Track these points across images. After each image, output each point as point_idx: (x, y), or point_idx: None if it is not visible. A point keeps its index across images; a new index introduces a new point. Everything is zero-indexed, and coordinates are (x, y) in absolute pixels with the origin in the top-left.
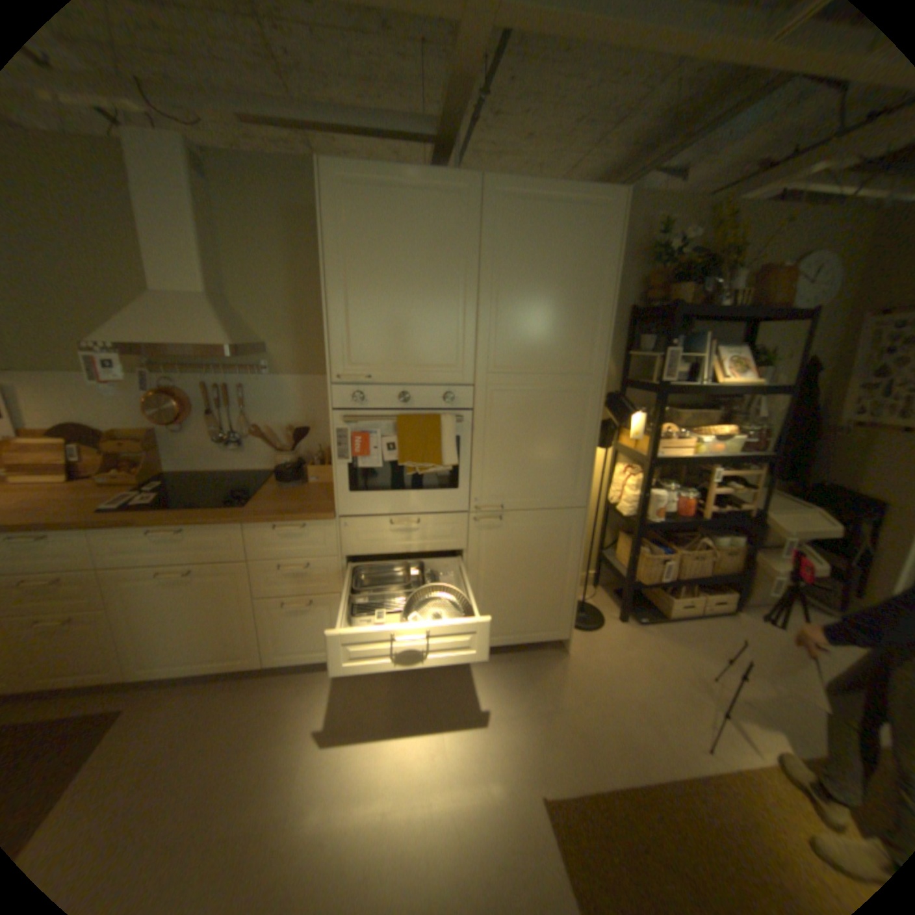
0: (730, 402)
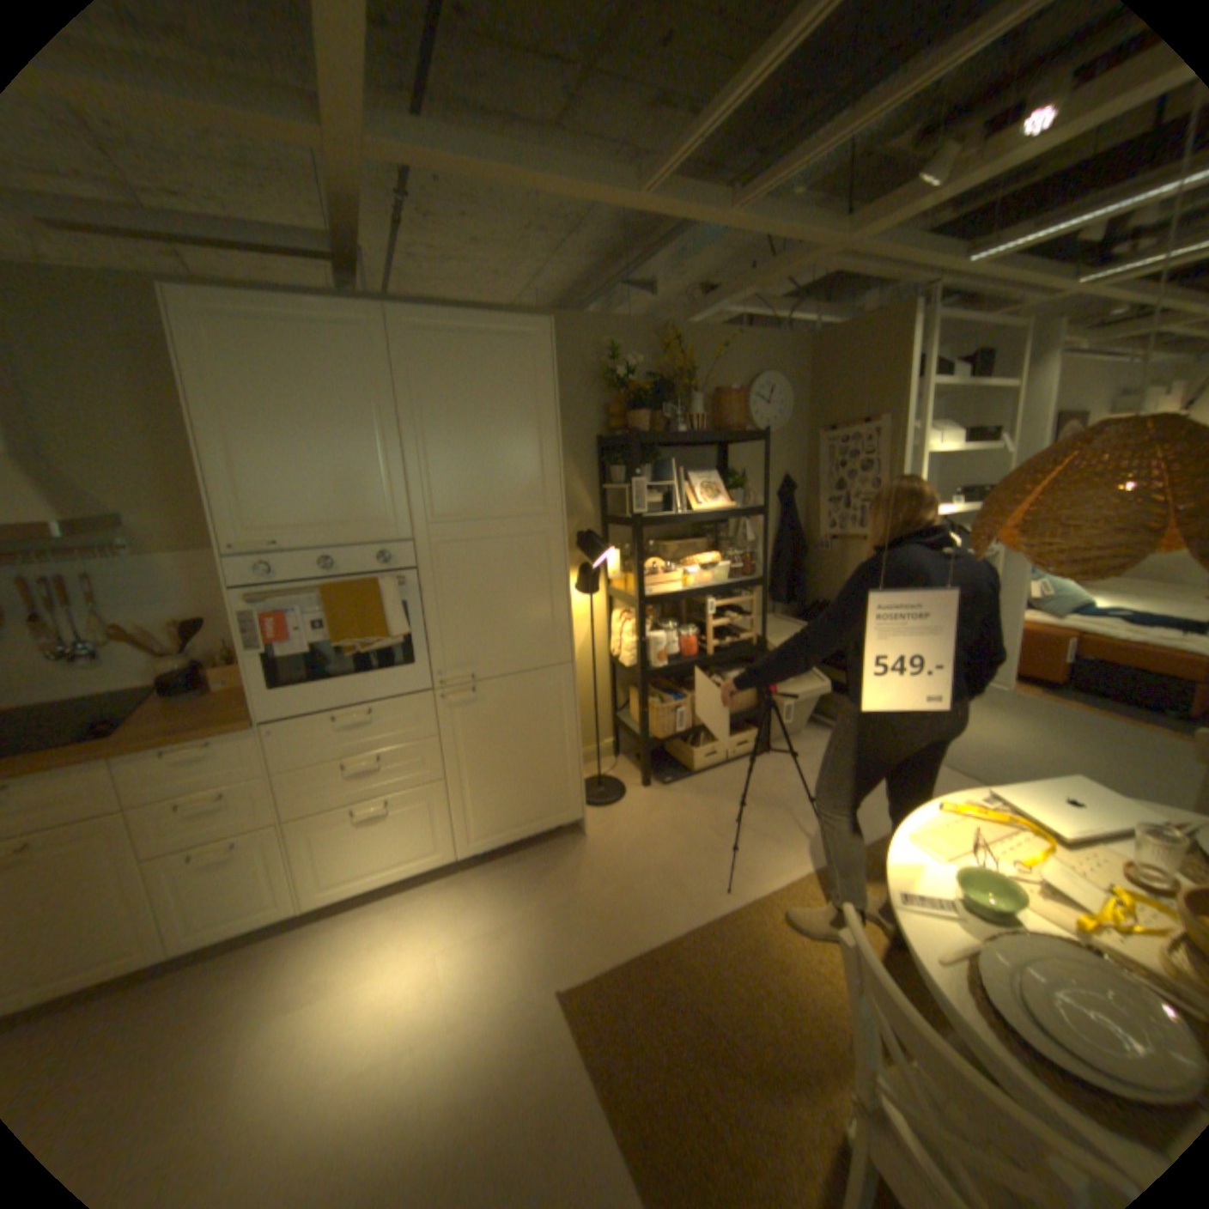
0: (715, 530)
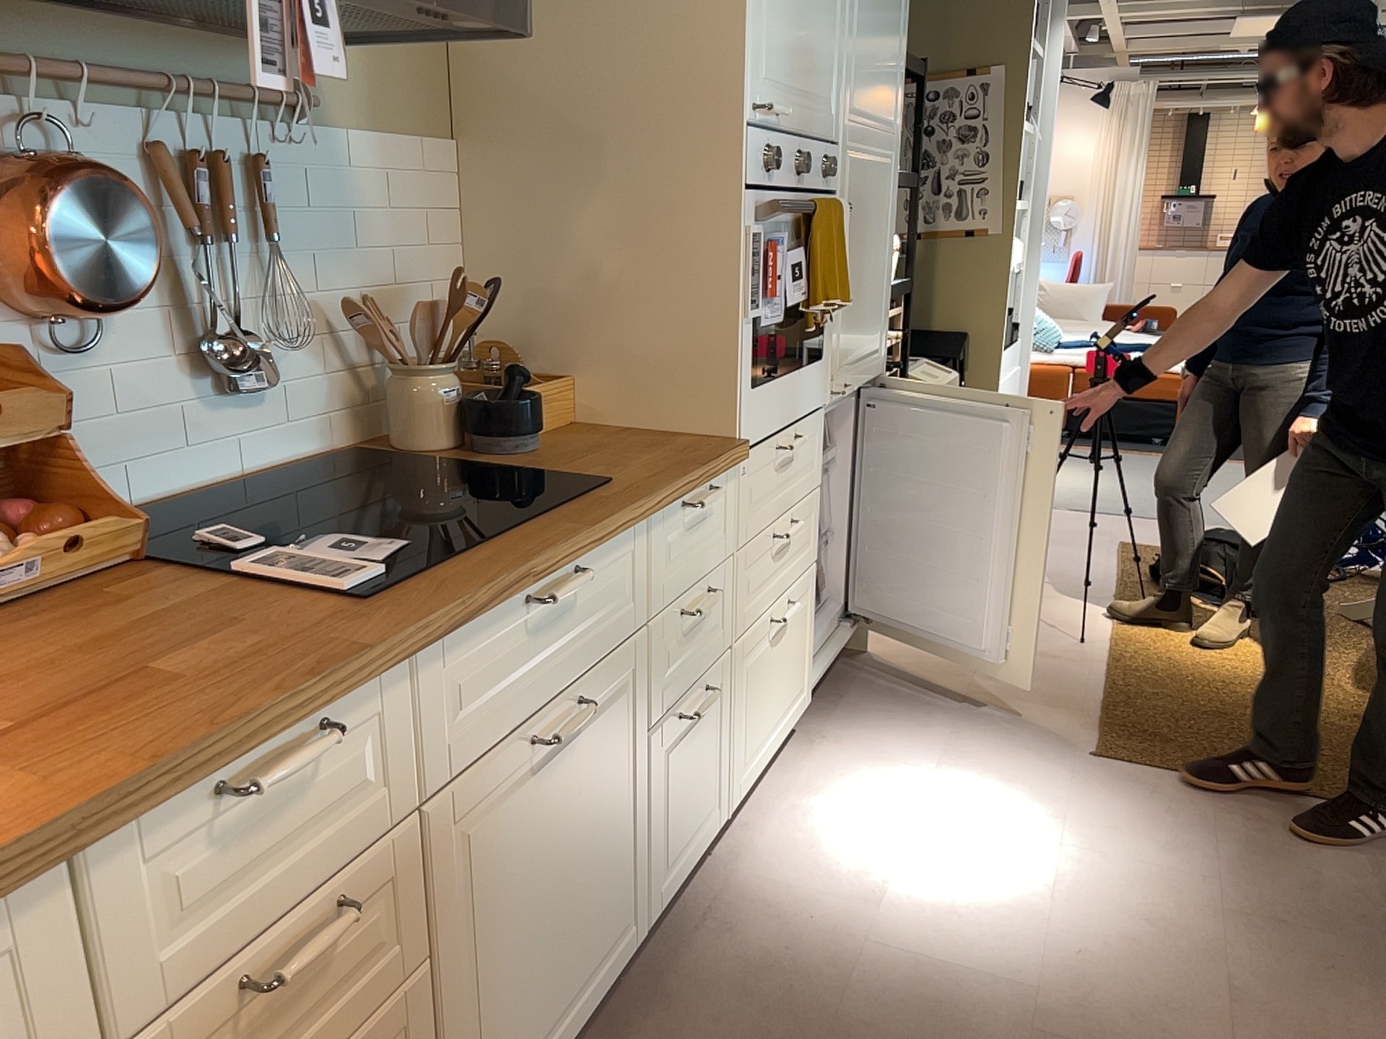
0: None
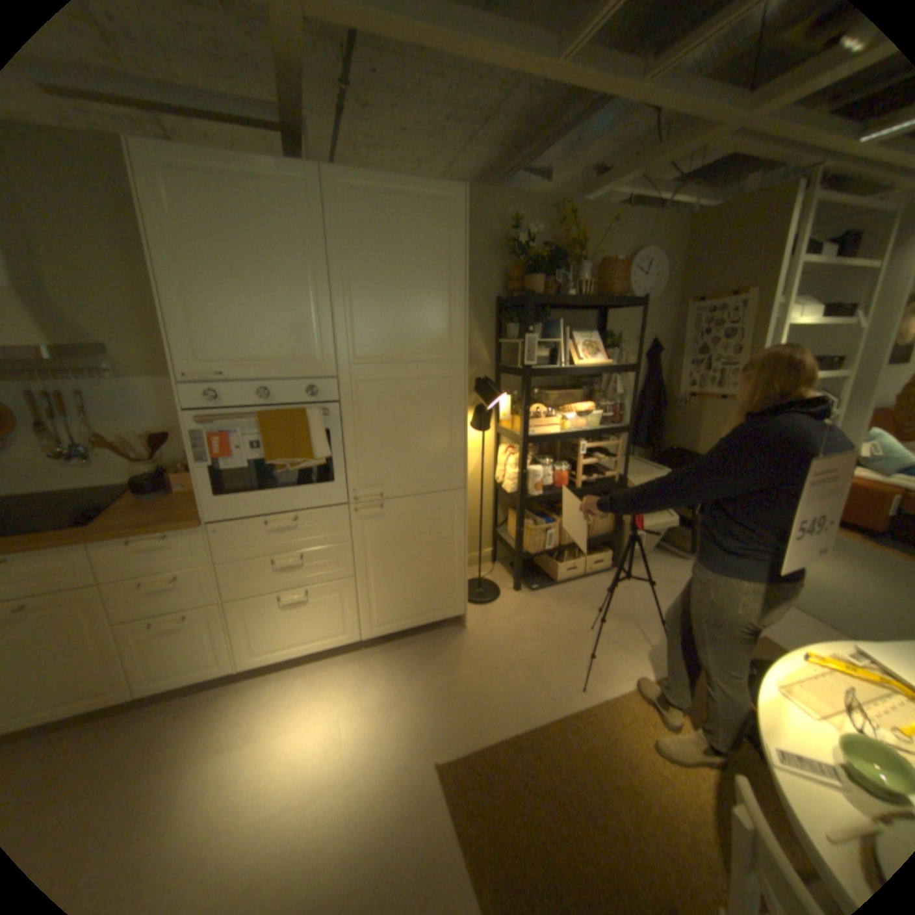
0: (590, 383)
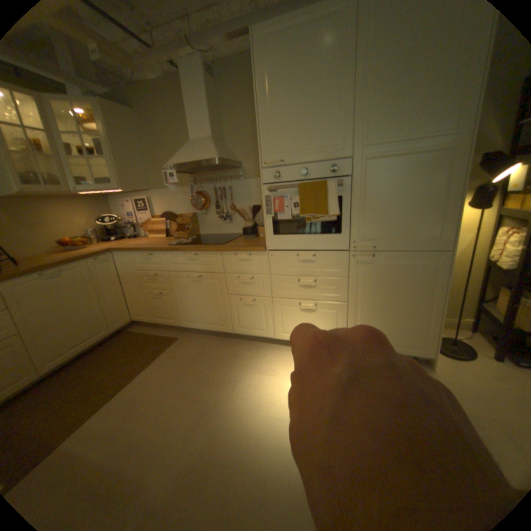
0: None
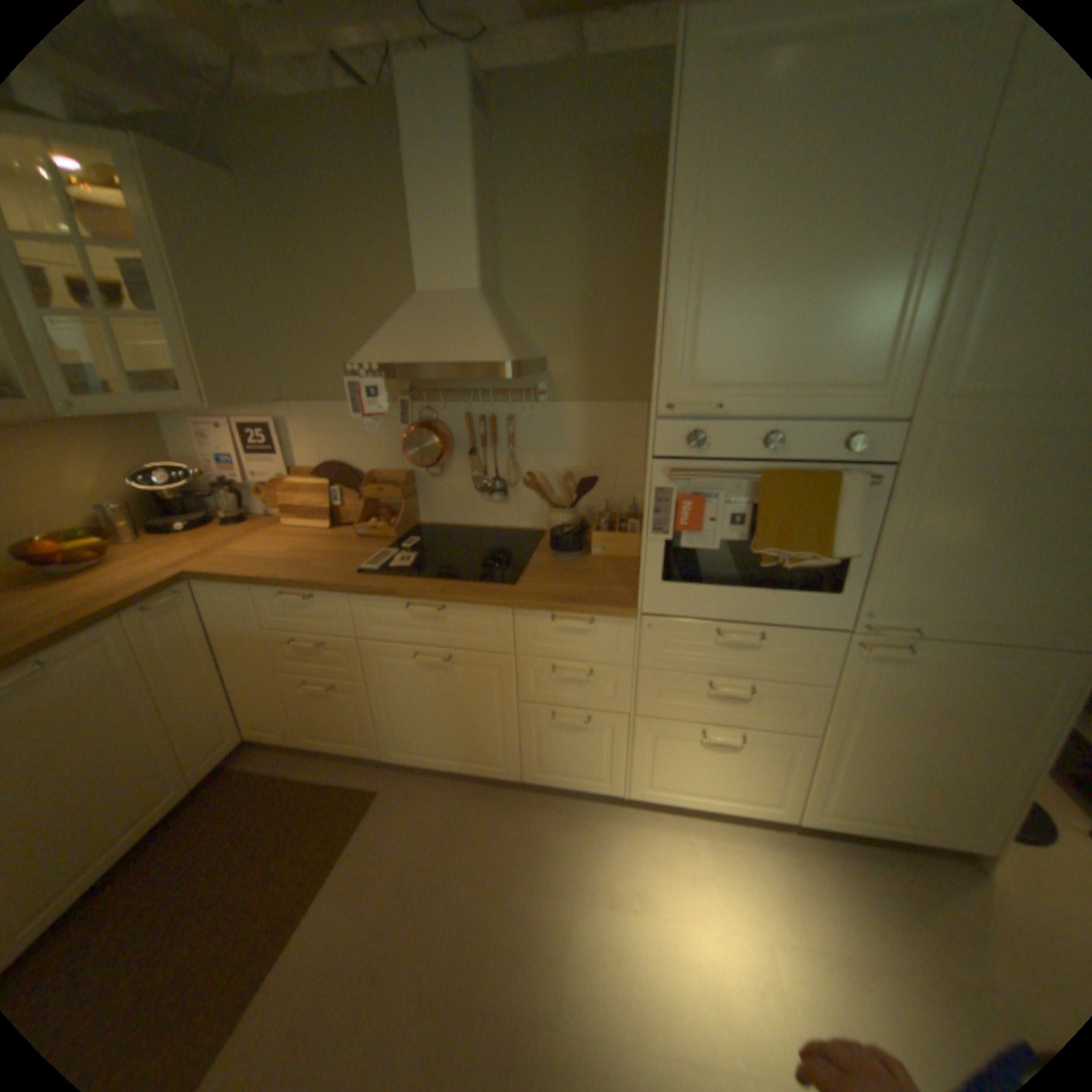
0: None
